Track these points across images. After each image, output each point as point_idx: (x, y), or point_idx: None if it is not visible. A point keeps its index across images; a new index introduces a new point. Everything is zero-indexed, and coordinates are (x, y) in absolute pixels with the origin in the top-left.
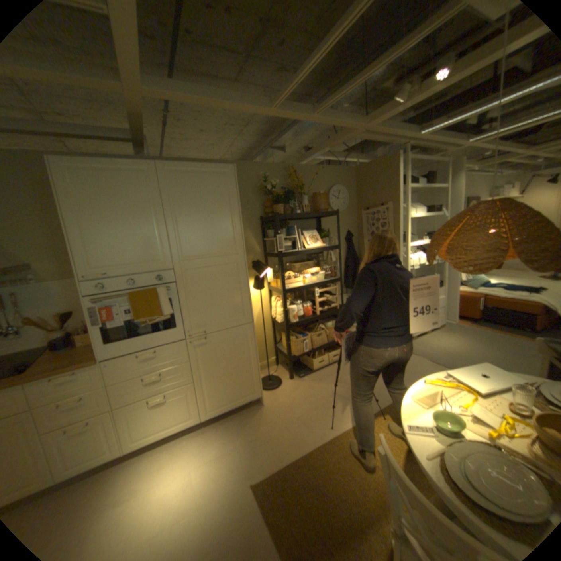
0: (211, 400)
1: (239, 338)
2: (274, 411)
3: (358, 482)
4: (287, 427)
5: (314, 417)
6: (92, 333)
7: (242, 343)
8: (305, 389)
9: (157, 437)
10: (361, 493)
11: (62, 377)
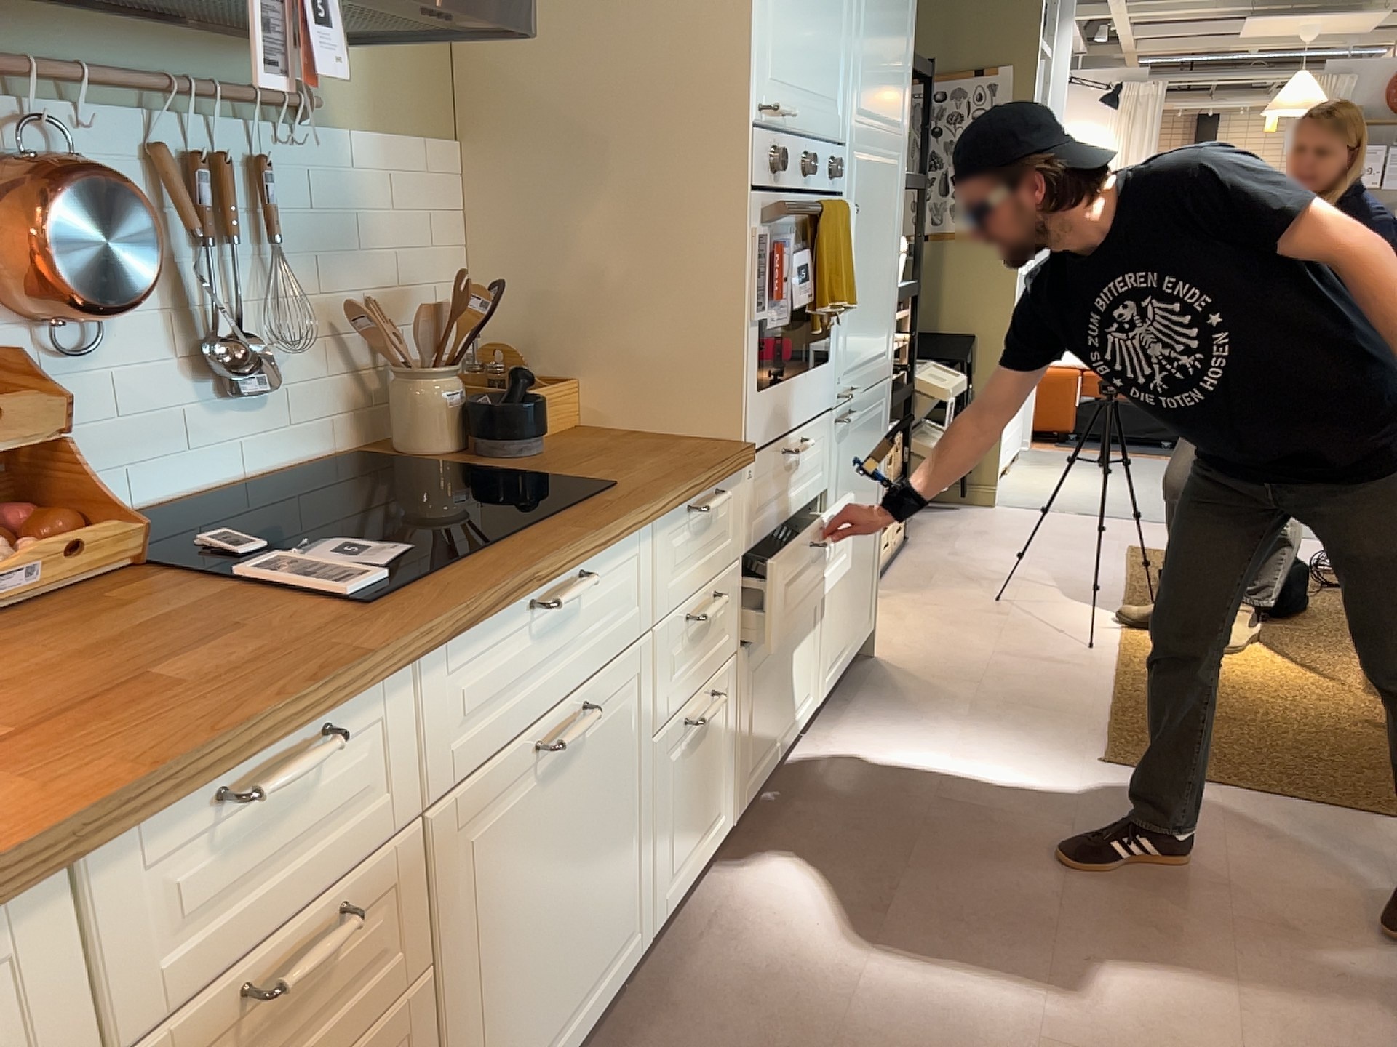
0: (835, 628)
1: (877, 424)
2: (918, 656)
3: (1243, 687)
4: (1001, 669)
5: (1024, 640)
6: (750, 338)
7: (878, 440)
8: (915, 606)
9: (775, 755)
10: (1267, 696)
11: (712, 496)
